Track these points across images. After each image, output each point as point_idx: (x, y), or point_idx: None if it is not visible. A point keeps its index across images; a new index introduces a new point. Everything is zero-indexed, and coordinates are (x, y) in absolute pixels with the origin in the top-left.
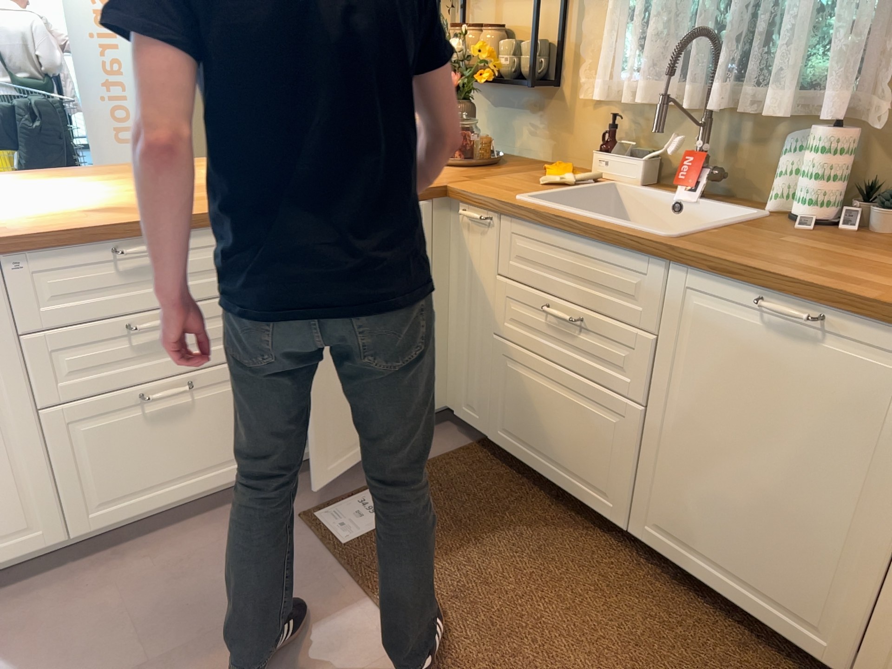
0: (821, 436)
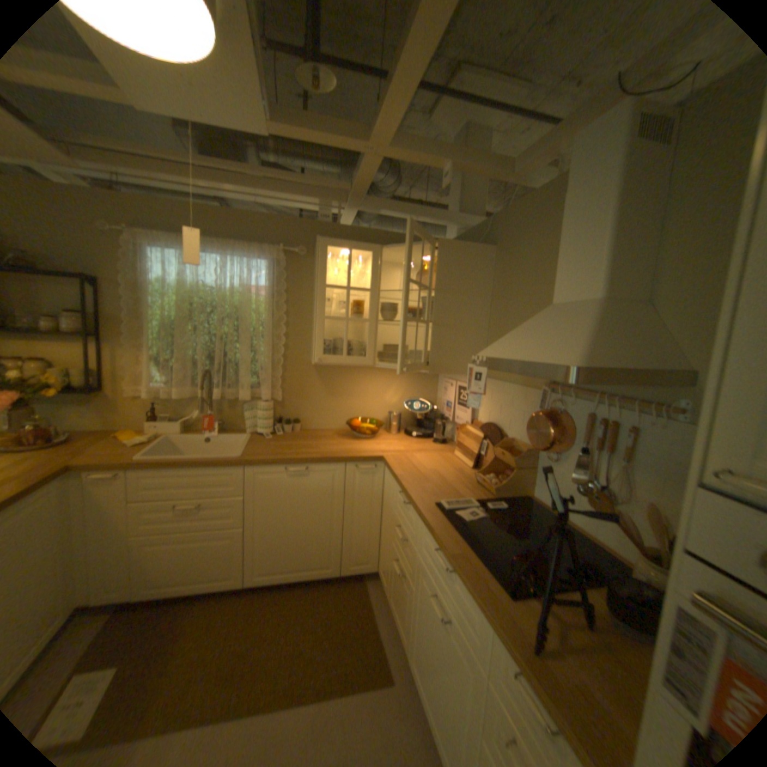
0: (315, 504)
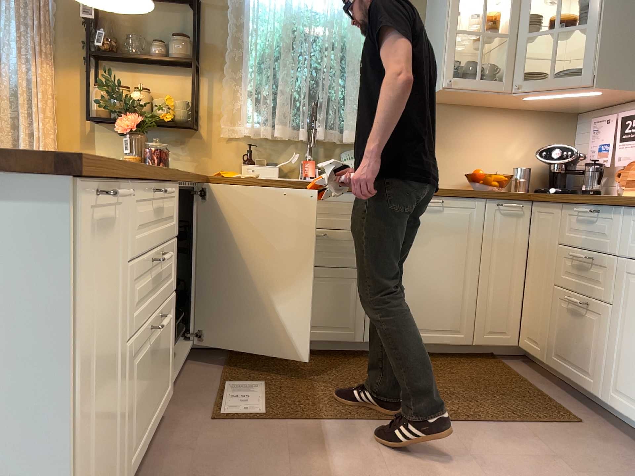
0: (449, 247)
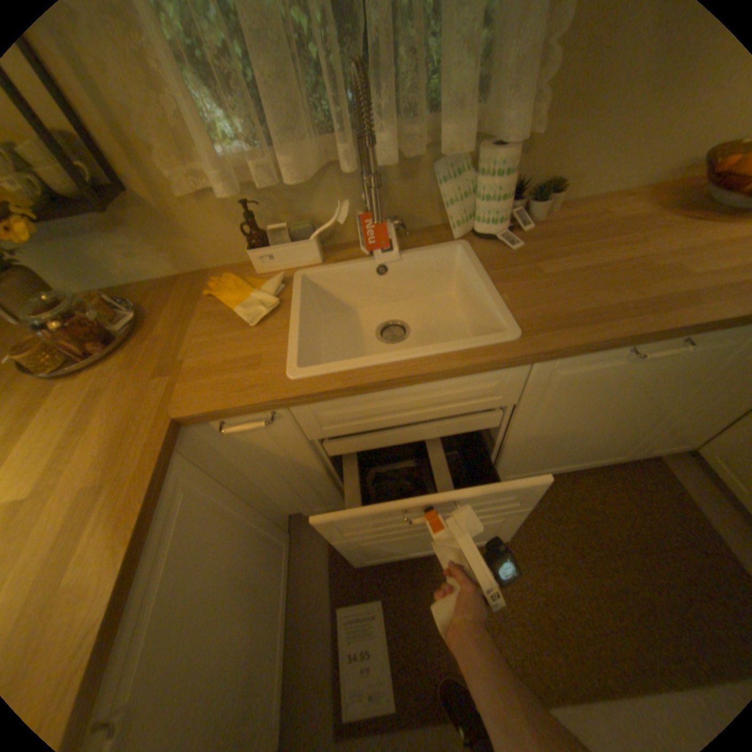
0: (658, 394)
